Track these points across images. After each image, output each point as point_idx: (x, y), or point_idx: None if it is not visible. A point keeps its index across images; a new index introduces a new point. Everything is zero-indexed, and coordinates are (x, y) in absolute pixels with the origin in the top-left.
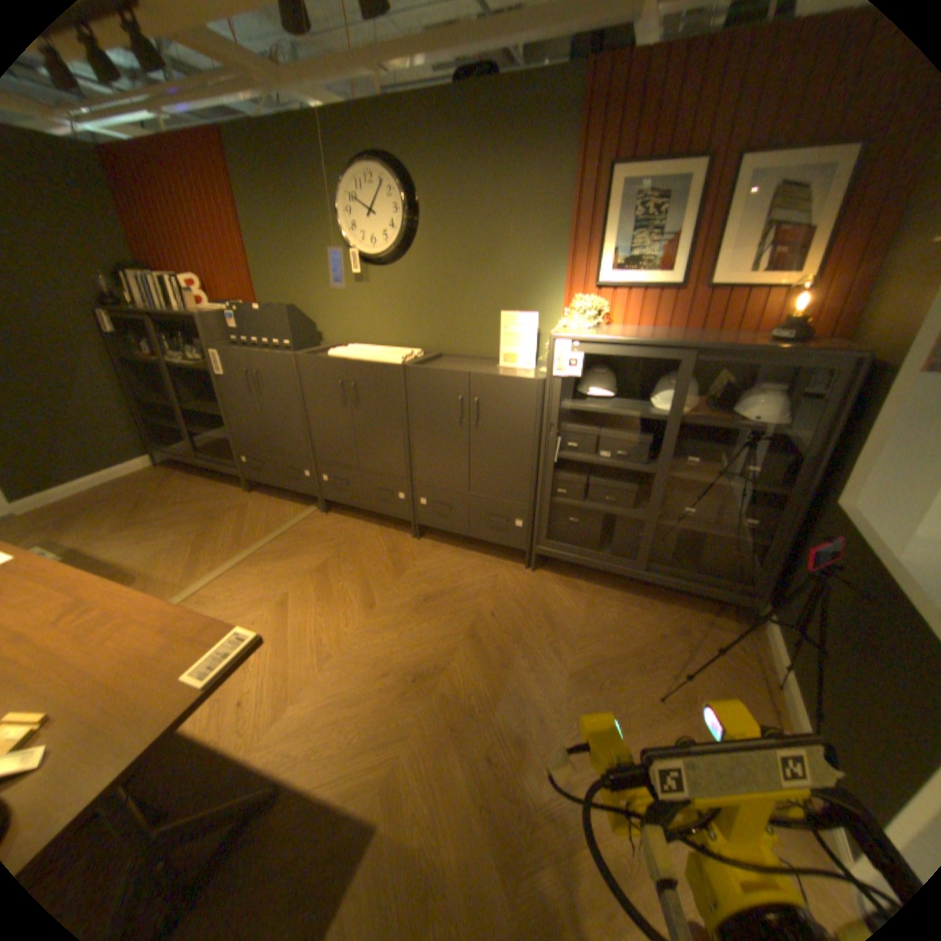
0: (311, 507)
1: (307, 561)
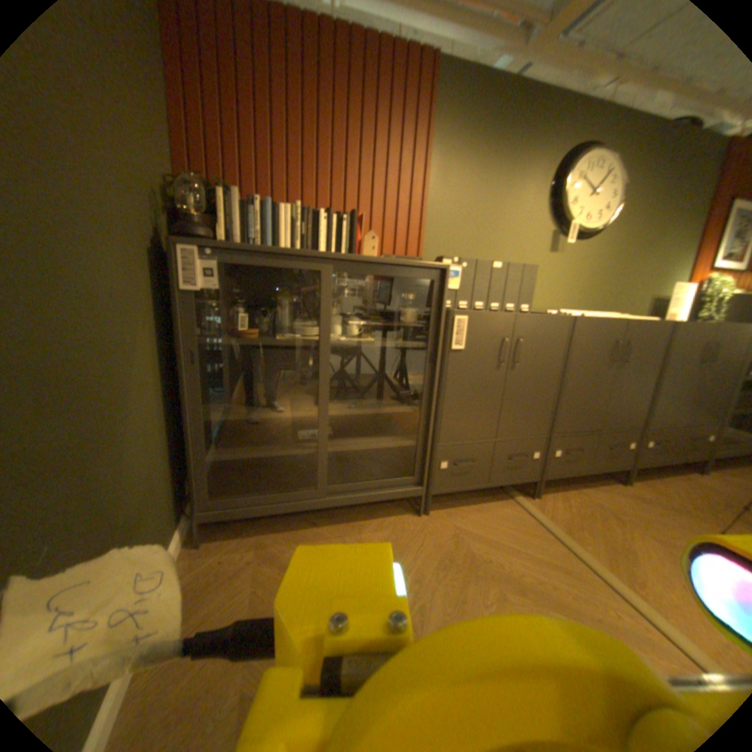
0: (515, 498)
1: (647, 548)
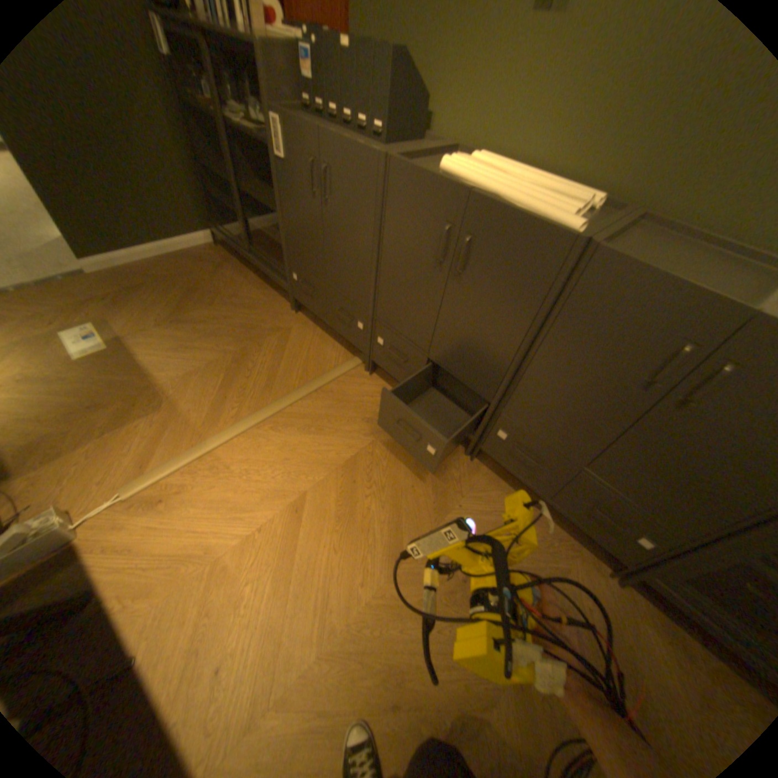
0: (355, 357)
1: (335, 447)
